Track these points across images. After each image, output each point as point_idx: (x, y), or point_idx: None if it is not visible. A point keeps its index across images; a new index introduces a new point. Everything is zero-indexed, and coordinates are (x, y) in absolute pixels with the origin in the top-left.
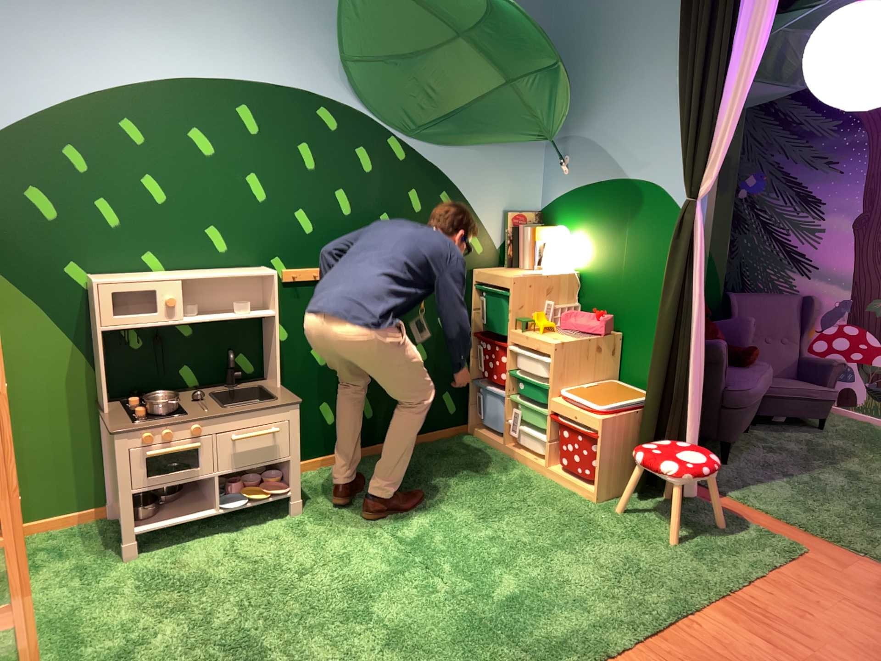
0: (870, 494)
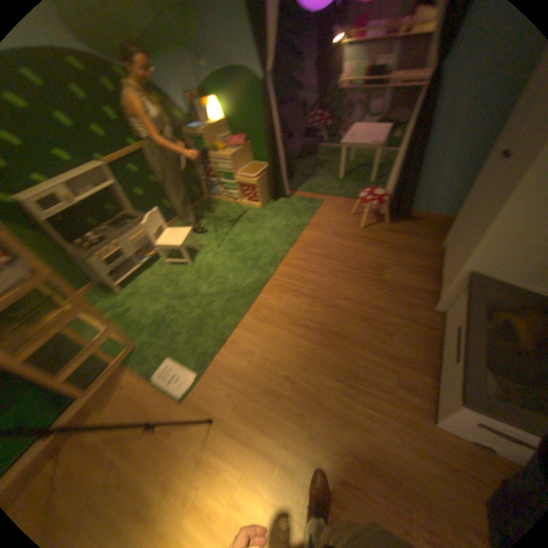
0: (336, 174)
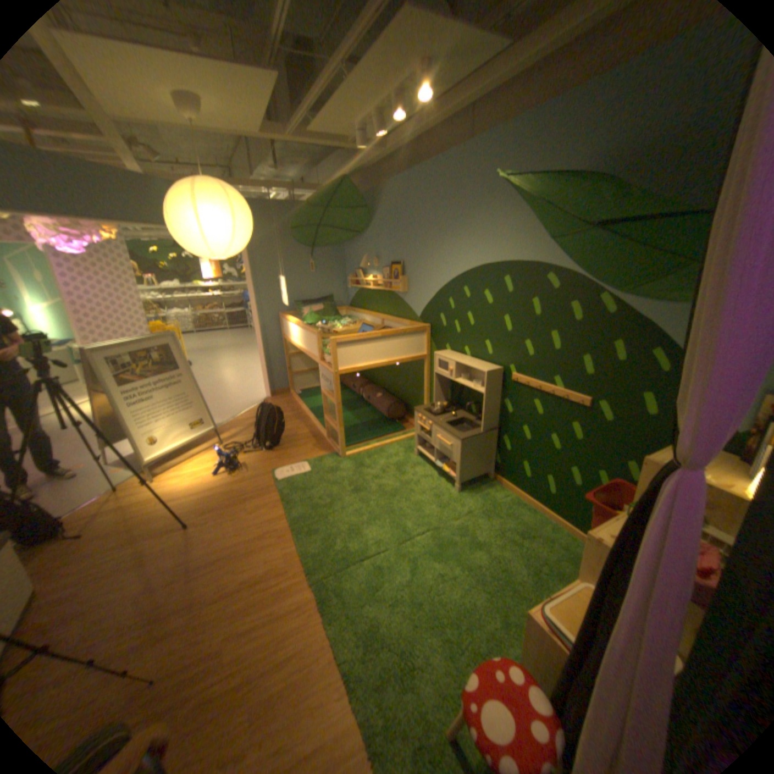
0: None
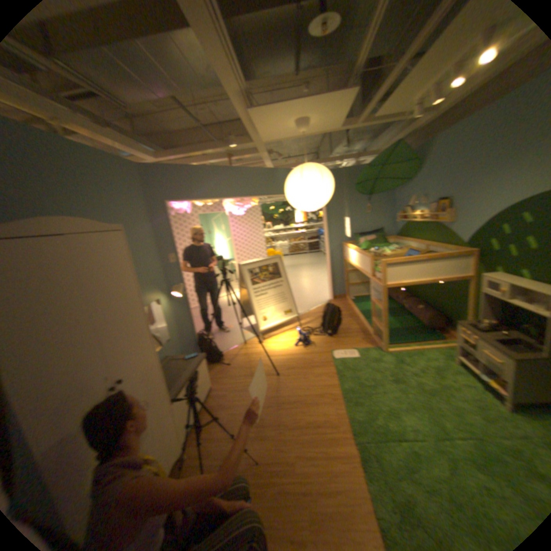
0: None
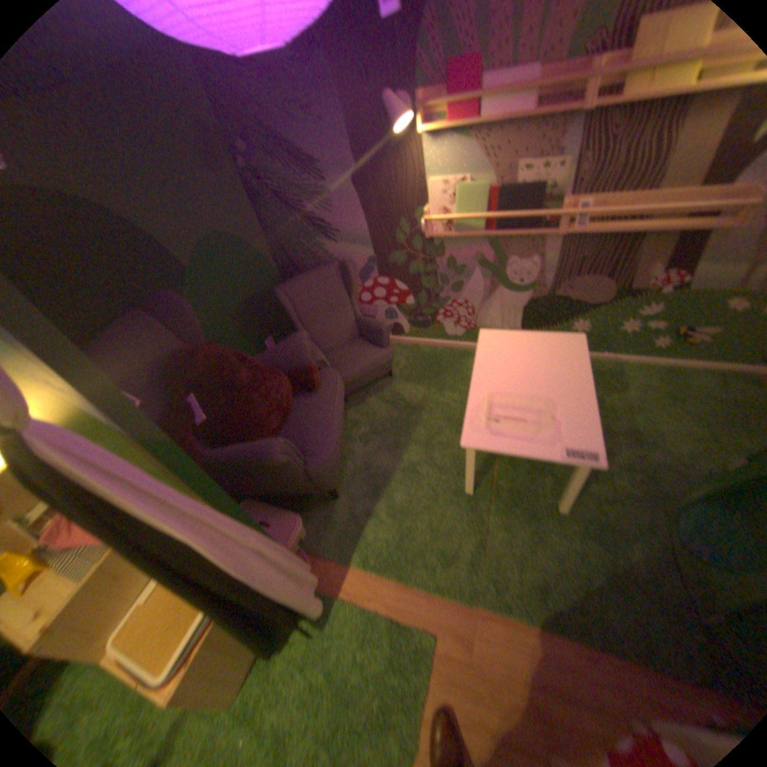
0: (451, 472)
